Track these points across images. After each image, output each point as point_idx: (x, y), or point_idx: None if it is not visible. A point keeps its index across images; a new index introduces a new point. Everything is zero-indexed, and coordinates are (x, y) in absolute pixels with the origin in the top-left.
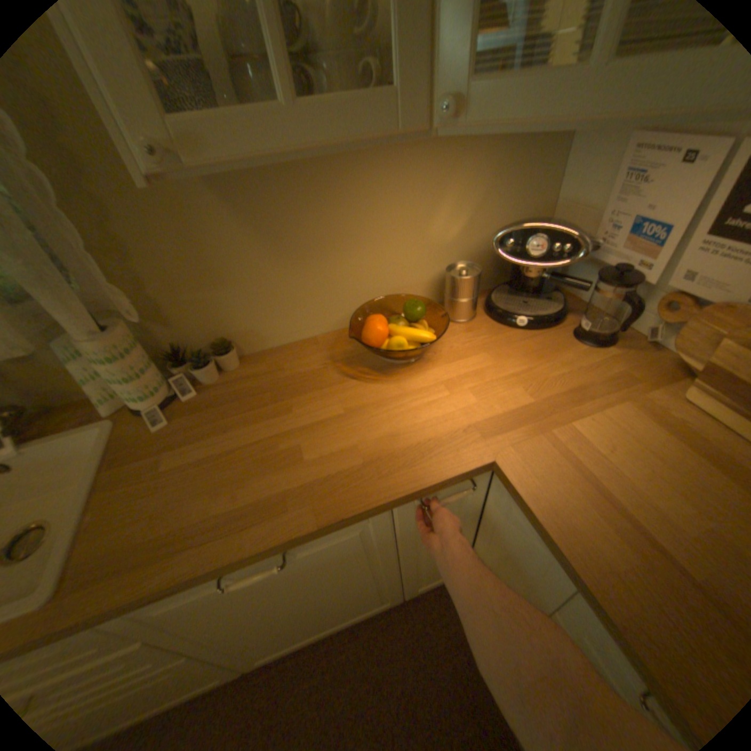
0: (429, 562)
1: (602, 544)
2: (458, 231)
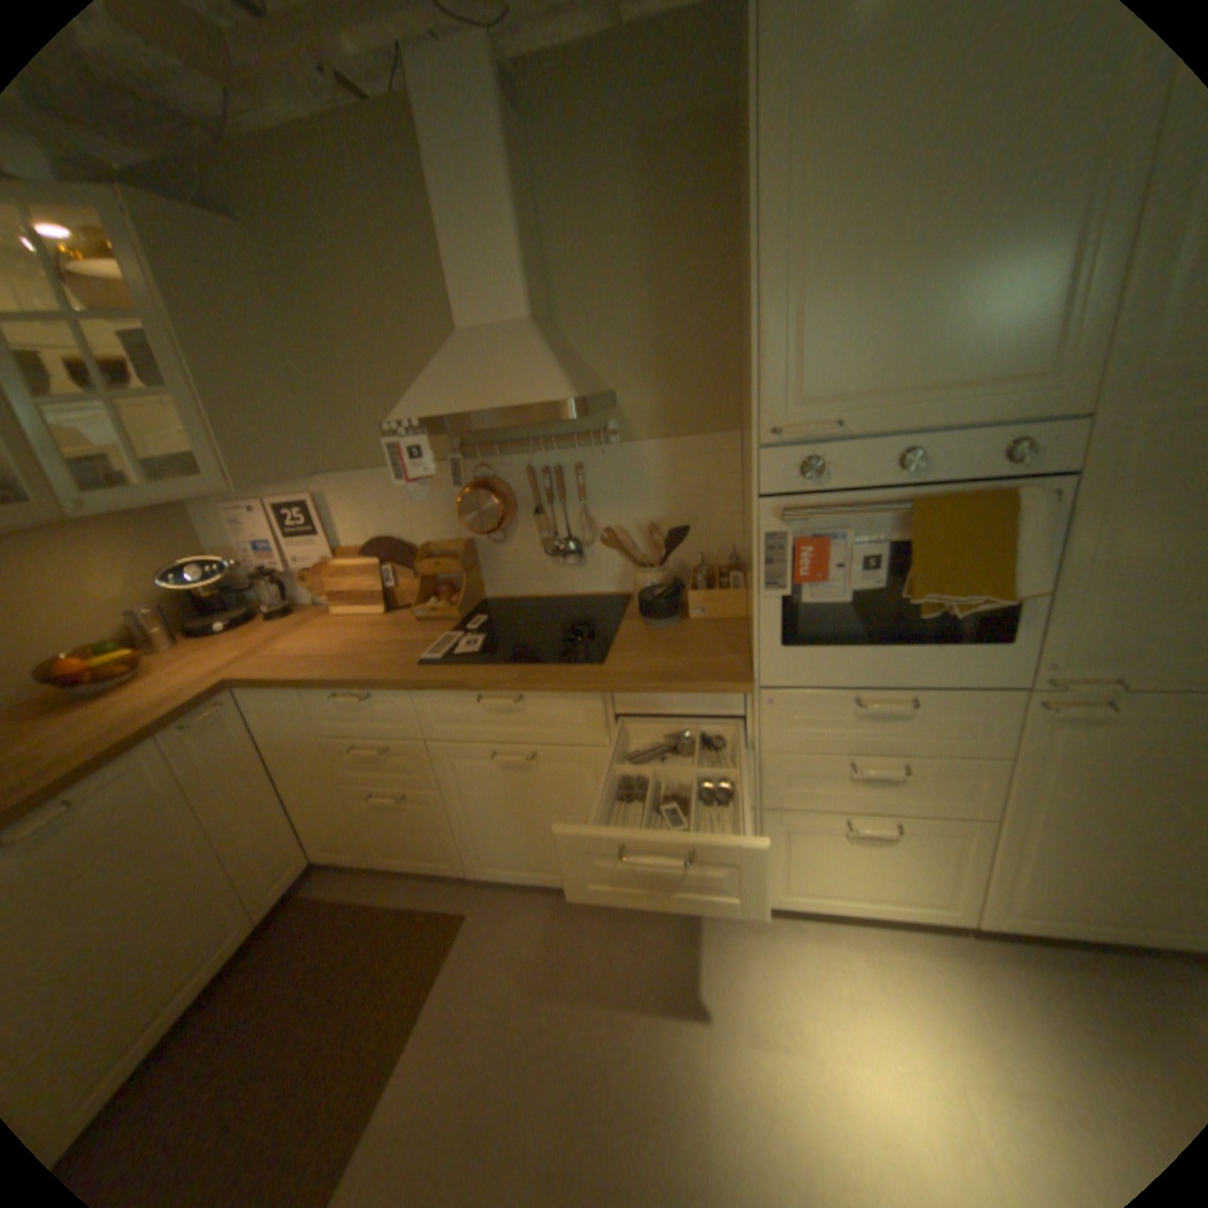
0: (243, 834)
1: (292, 669)
2: (119, 590)
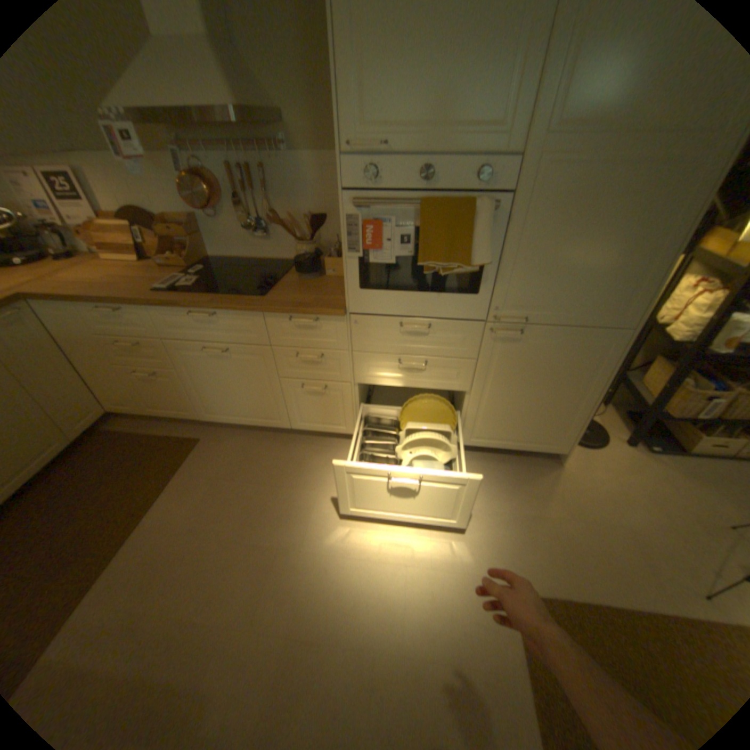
0: (53, 390)
1: (67, 289)
2: None
